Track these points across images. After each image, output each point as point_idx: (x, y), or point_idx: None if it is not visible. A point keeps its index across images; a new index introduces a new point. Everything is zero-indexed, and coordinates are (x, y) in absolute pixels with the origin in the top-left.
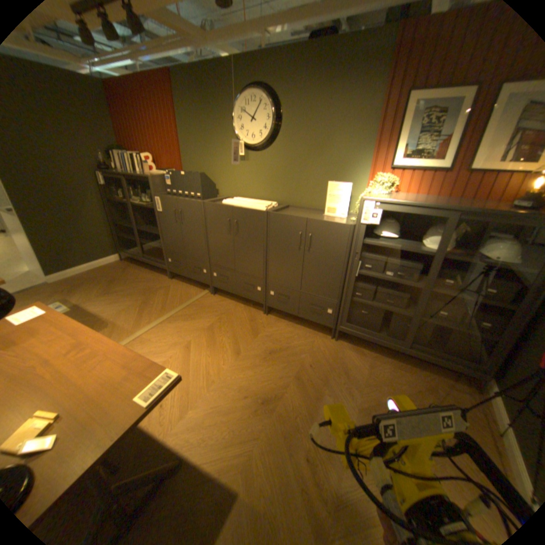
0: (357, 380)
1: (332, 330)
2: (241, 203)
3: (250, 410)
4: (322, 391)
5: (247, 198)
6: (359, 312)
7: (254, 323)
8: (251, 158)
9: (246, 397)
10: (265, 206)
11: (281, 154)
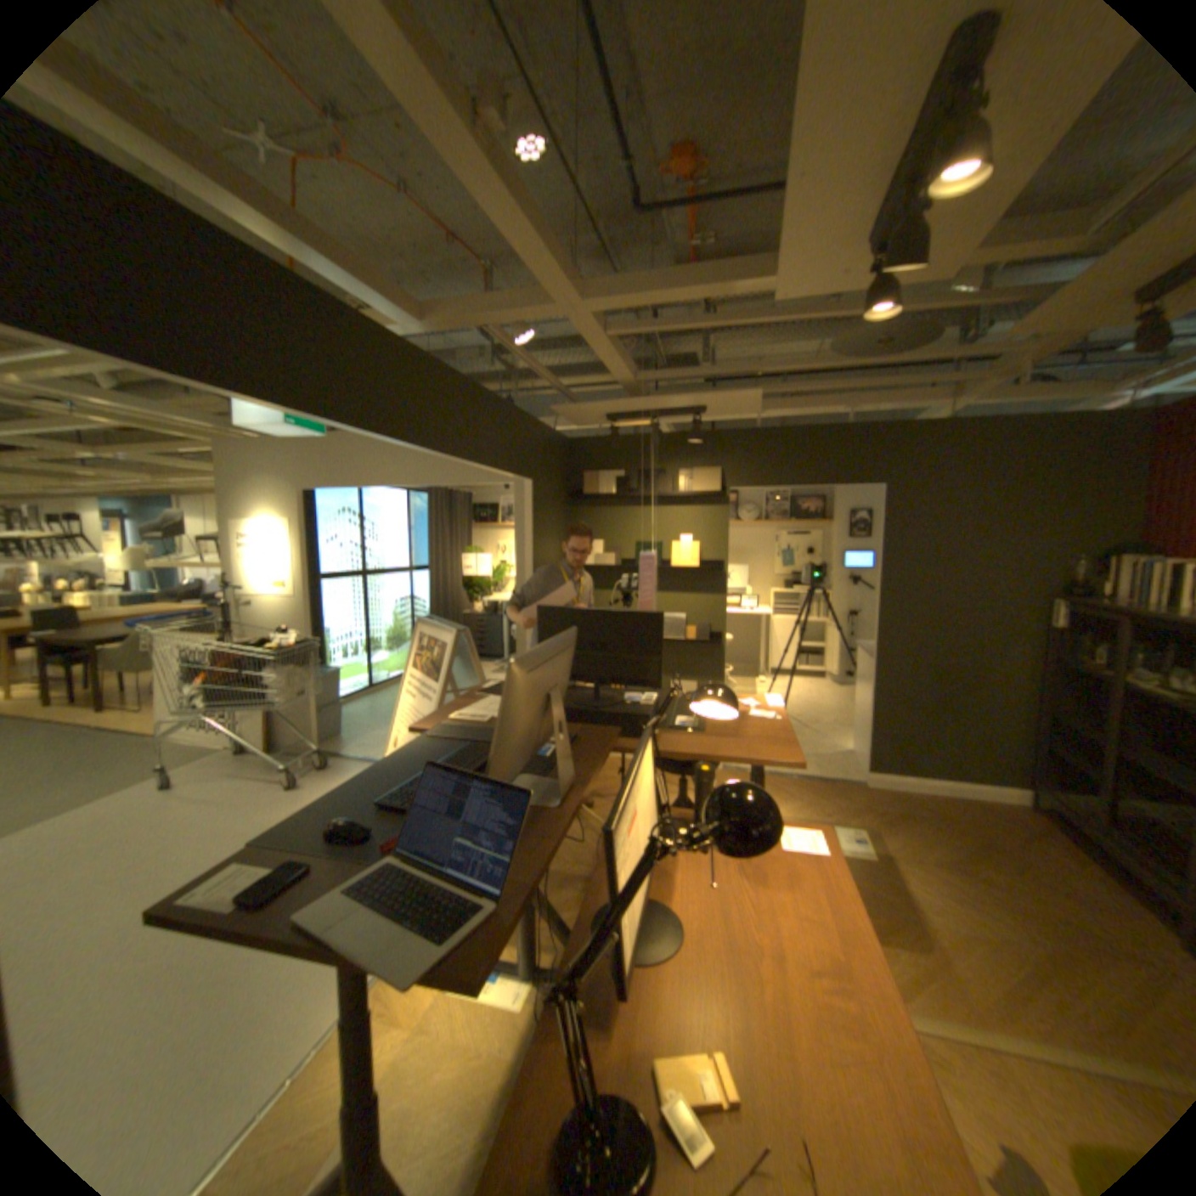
0: None
1: None
2: None
3: None
4: None
5: None
6: None
7: None
8: None
9: None
10: None
11: None
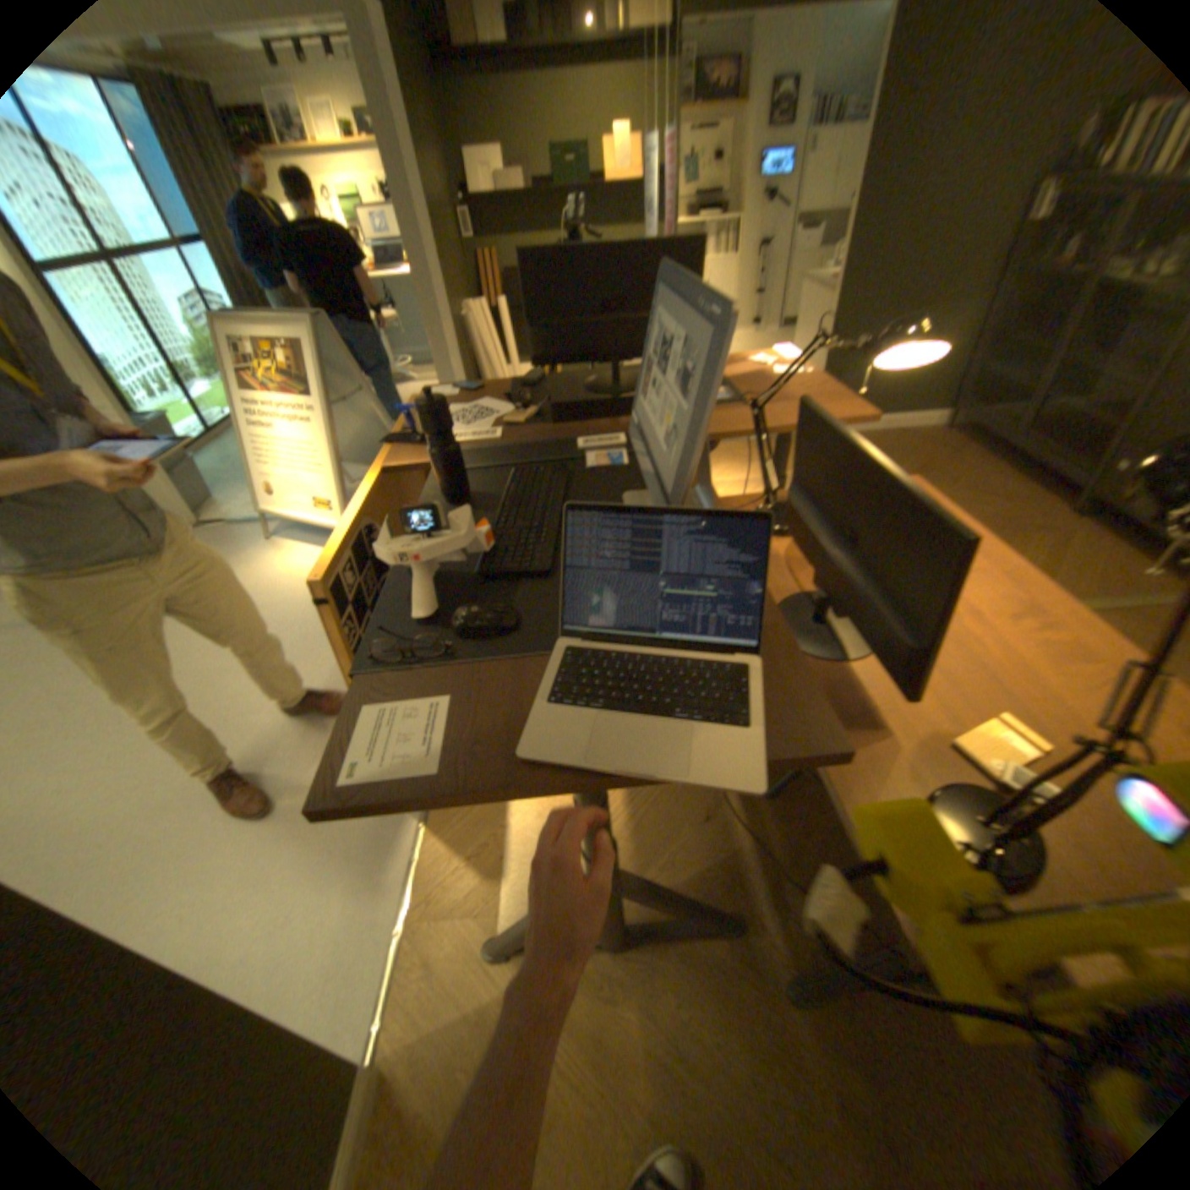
0: None
1: None
2: None
3: None
4: None
5: None
6: None
7: None
8: None
9: None
10: None
11: None
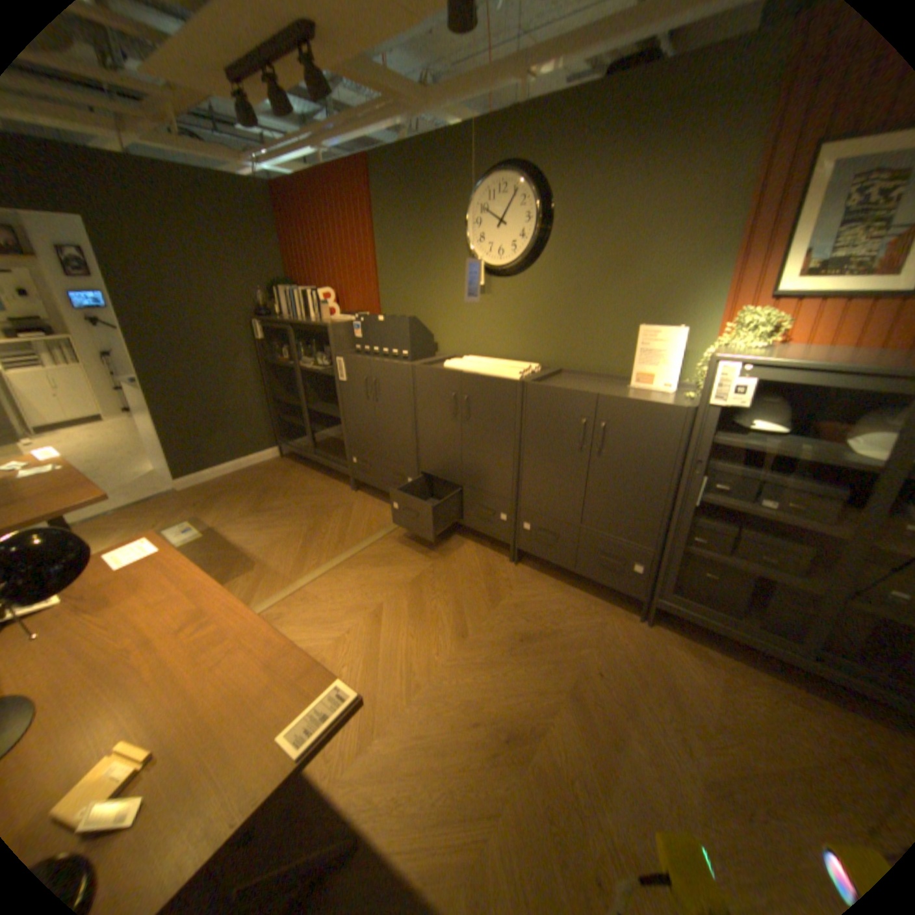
0: (698, 715)
1: (642, 606)
2: (477, 367)
3: (483, 753)
4: (625, 732)
5: (486, 357)
6: (700, 575)
7: (492, 578)
8: (496, 289)
9: (476, 724)
10: (518, 372)
11: (549, 280)
